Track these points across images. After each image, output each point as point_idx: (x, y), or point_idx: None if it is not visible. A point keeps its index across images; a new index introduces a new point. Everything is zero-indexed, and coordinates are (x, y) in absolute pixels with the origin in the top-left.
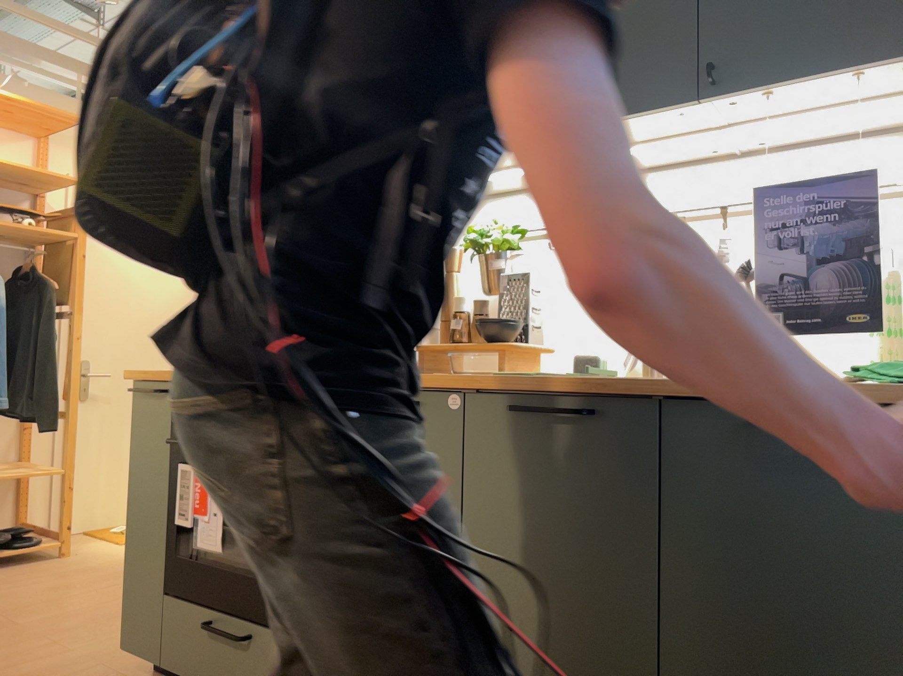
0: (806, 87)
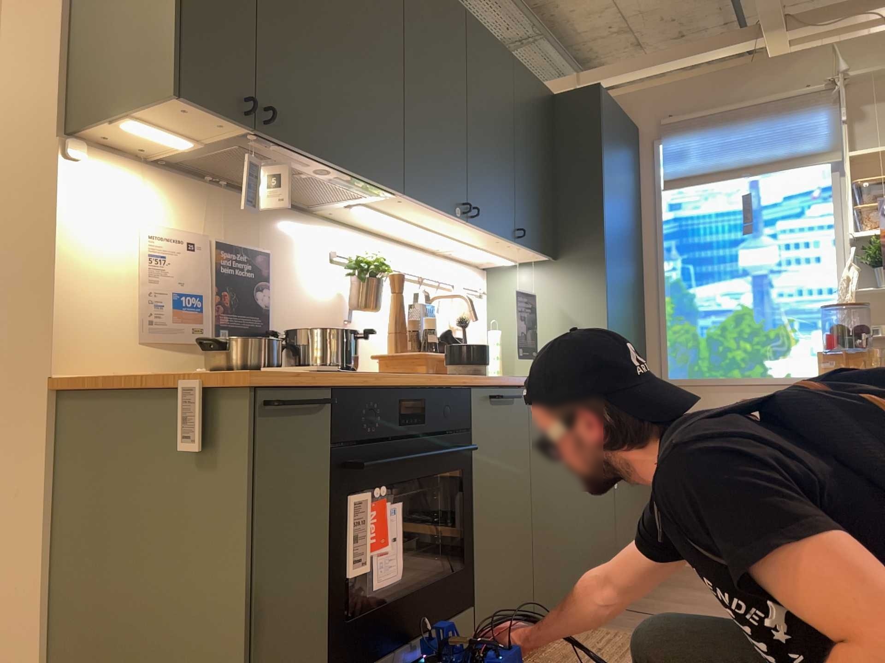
0: (525, 250)
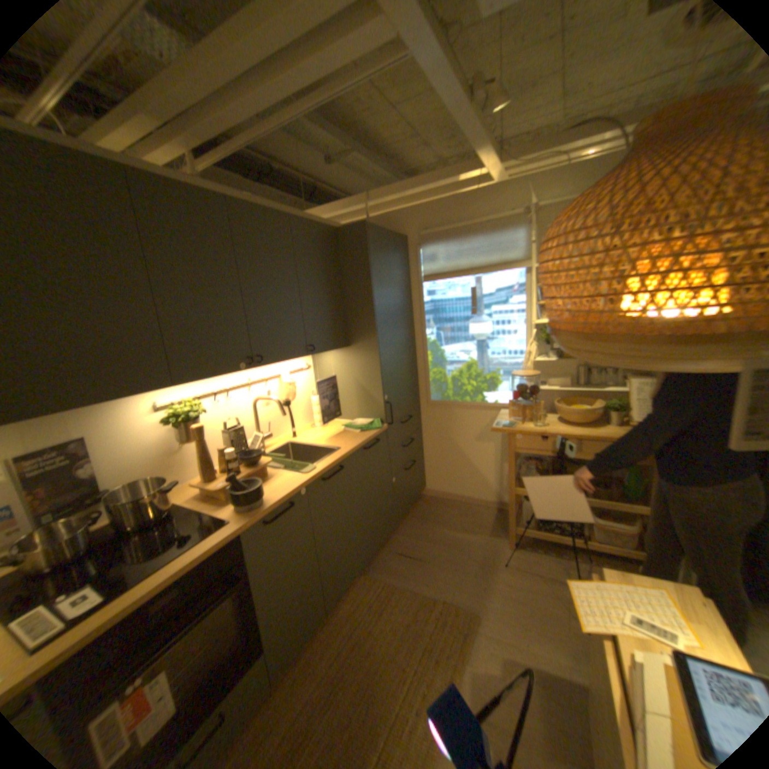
0: (321, 352)
